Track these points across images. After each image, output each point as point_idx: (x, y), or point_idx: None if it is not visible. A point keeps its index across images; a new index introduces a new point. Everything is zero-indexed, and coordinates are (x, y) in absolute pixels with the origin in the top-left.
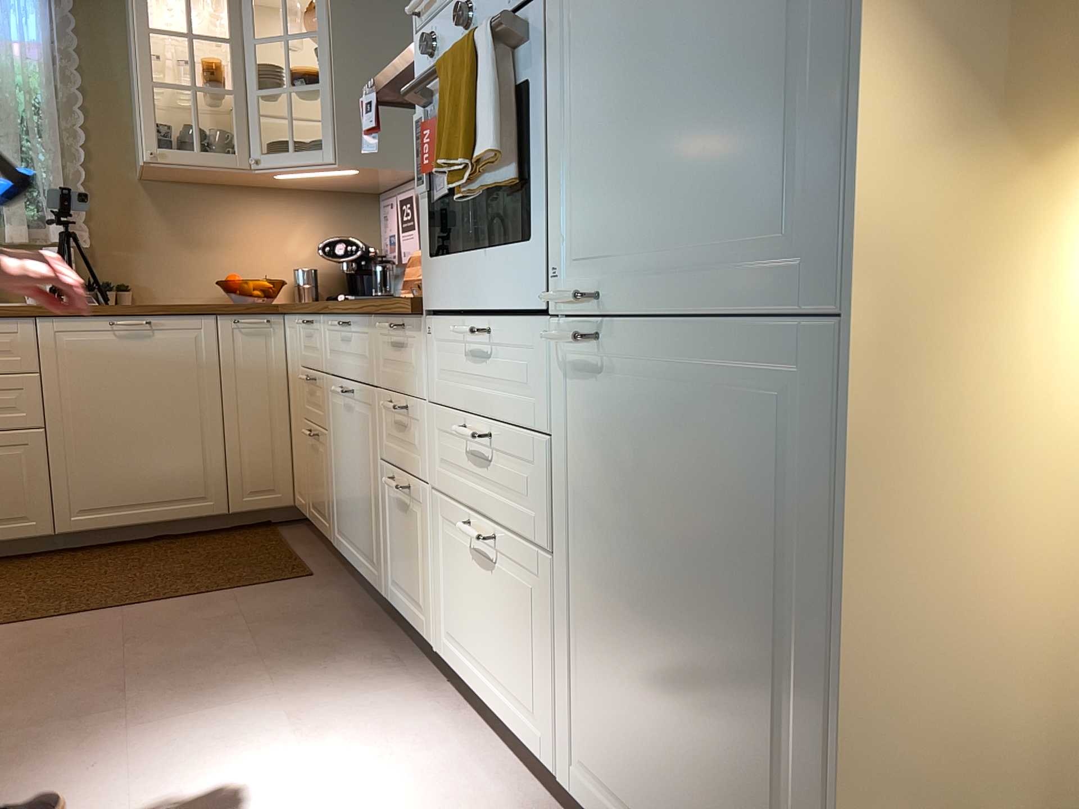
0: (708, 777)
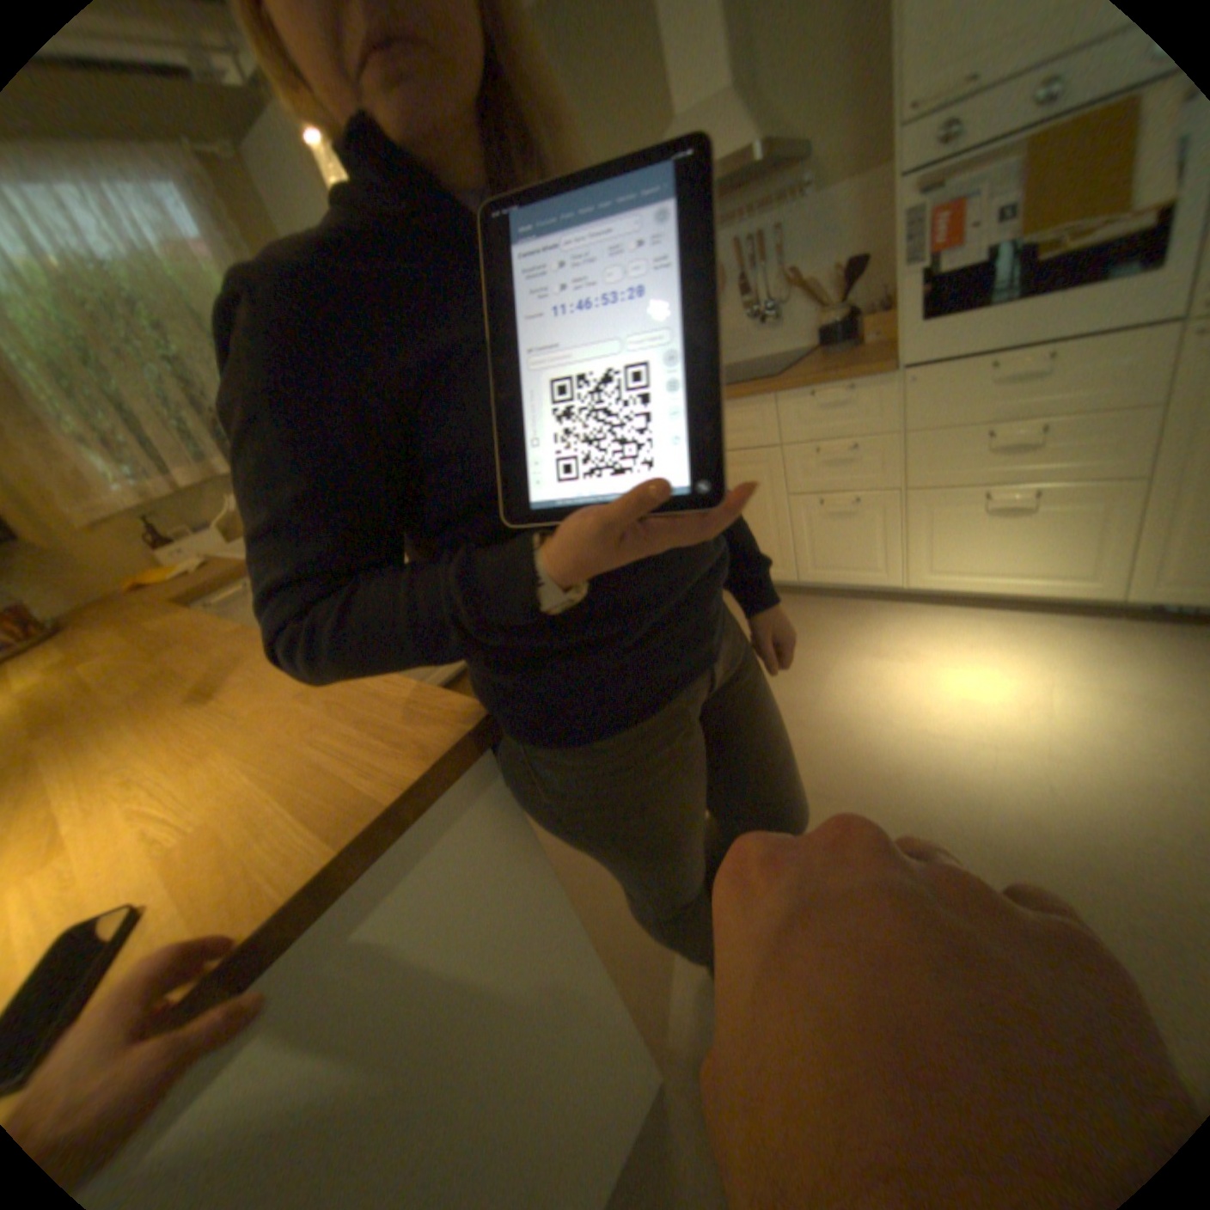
0: None
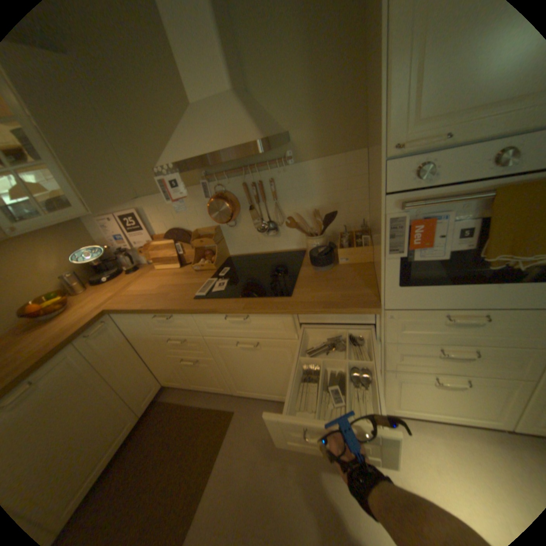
0: None
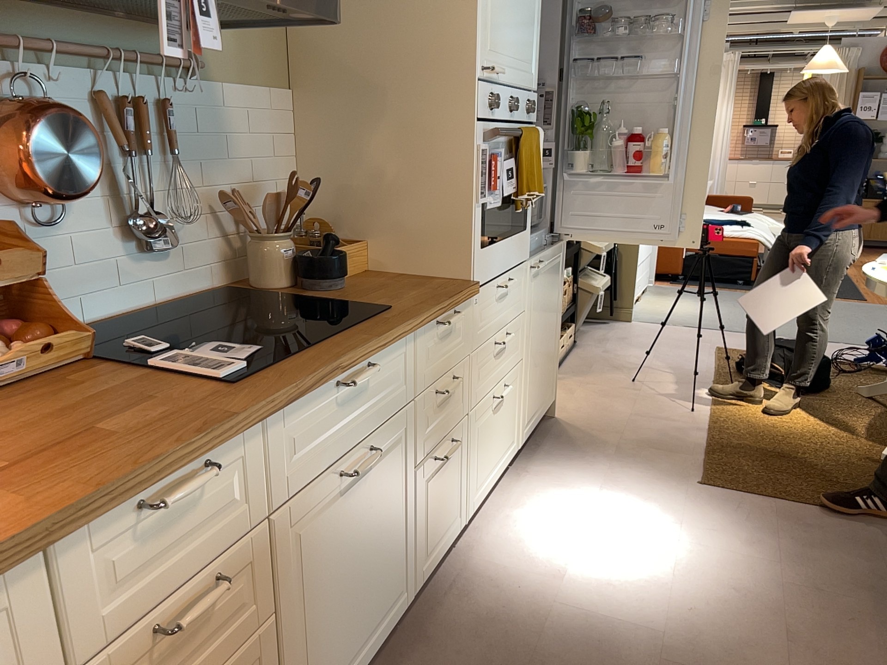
0: (546, 369)
